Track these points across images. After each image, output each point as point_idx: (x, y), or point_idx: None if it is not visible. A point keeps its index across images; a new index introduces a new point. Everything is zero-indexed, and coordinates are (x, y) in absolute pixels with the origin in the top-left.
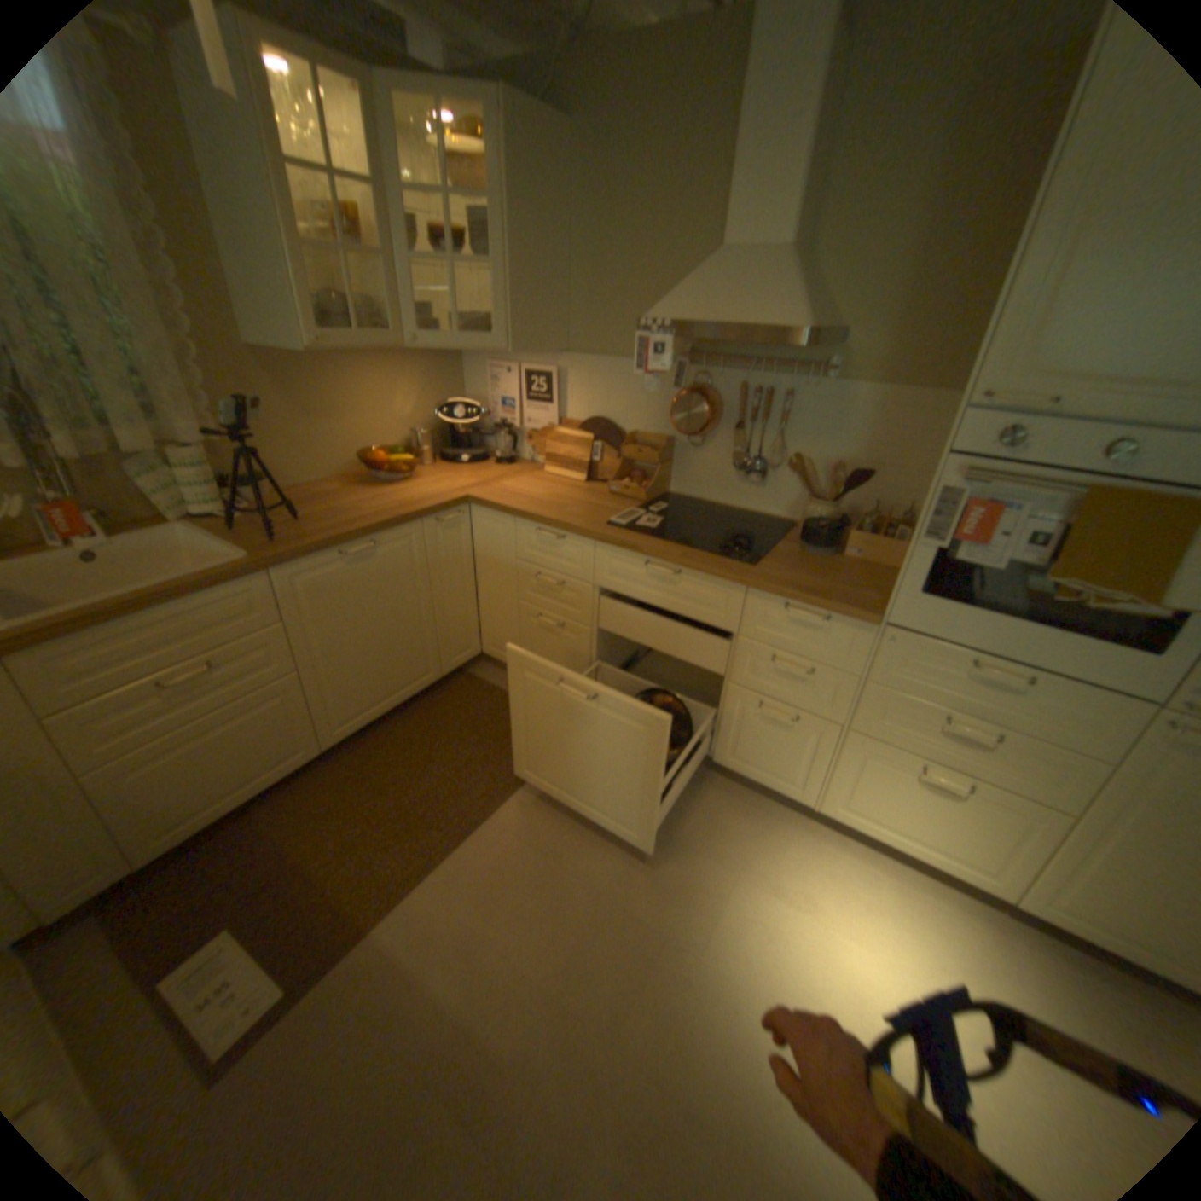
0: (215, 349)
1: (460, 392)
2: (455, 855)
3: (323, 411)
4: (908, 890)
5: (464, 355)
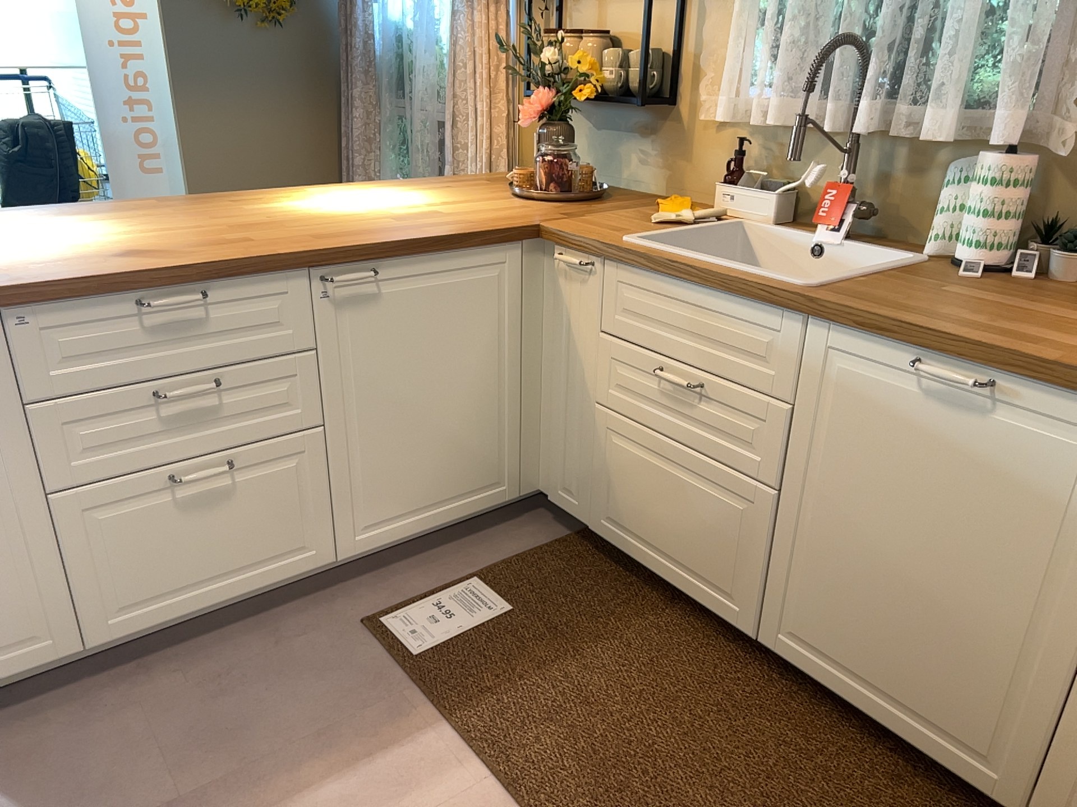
0: None
1: None
2: None
3: None
4: None
5: None
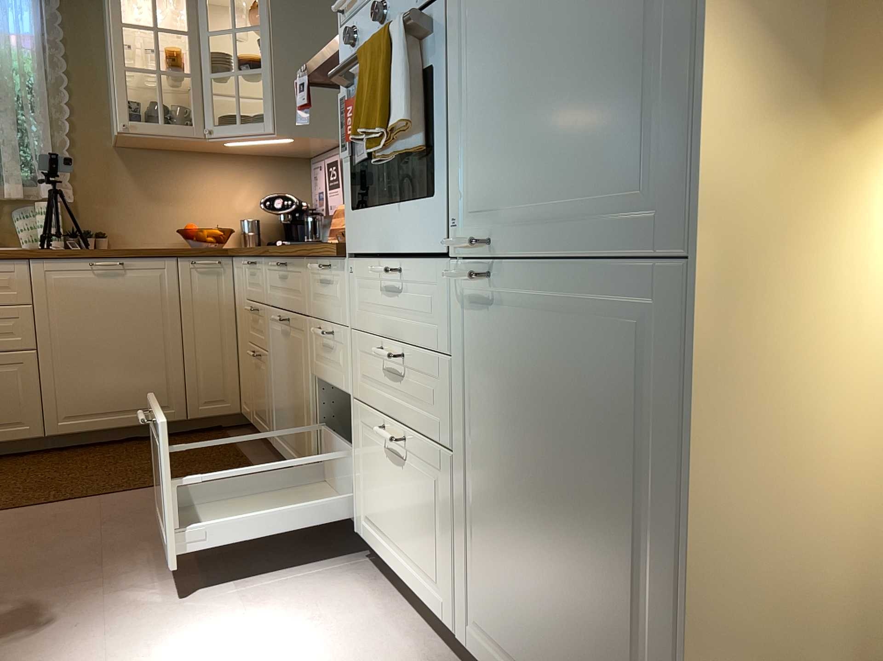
0: (94, 147)
1: (306, 197)
2: (48, 507)
3: (169, 196)
4: (389, 630)
5: (312, 165)
